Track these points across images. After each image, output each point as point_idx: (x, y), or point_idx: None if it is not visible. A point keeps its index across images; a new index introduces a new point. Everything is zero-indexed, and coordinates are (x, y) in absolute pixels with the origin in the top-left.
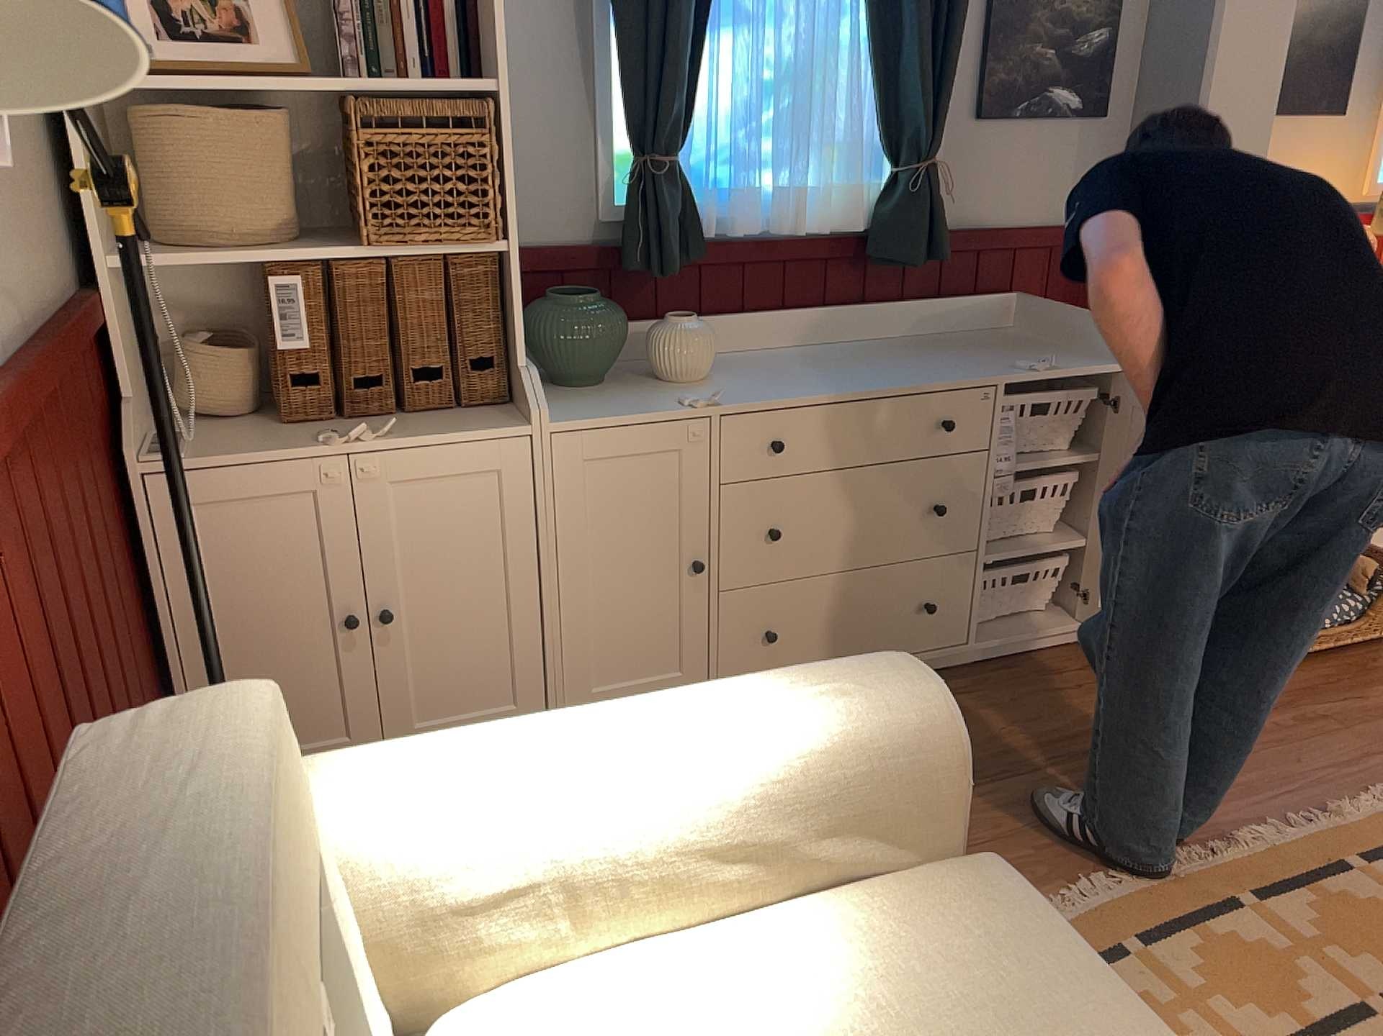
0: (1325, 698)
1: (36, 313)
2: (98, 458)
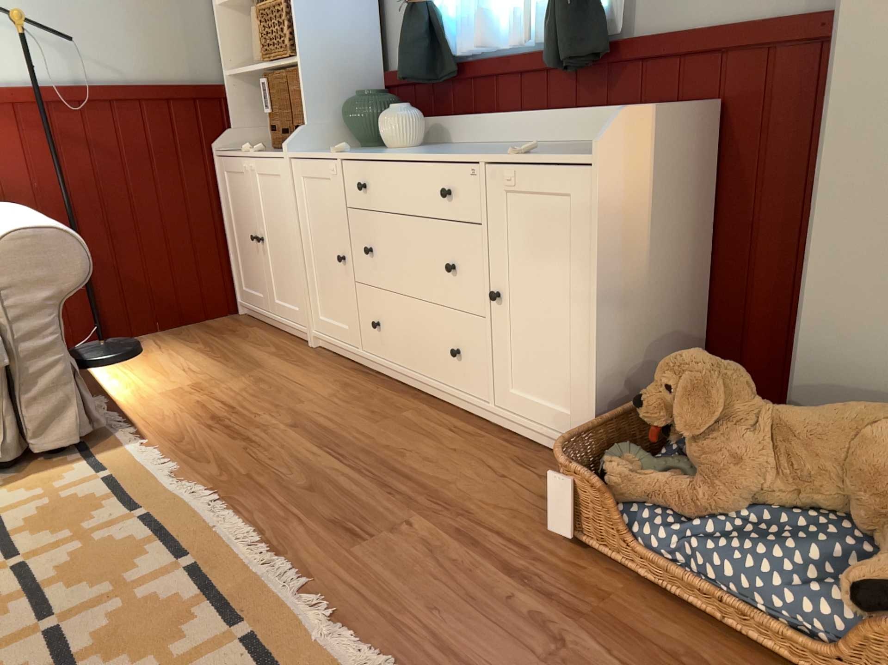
0: (622, 648)
1: (152, 82)
2: (190, 143)
